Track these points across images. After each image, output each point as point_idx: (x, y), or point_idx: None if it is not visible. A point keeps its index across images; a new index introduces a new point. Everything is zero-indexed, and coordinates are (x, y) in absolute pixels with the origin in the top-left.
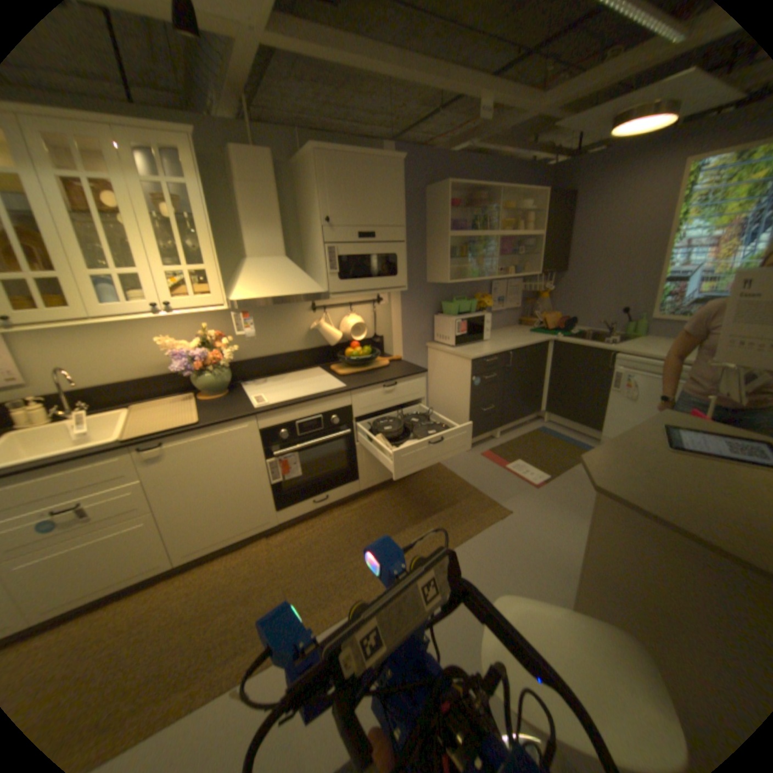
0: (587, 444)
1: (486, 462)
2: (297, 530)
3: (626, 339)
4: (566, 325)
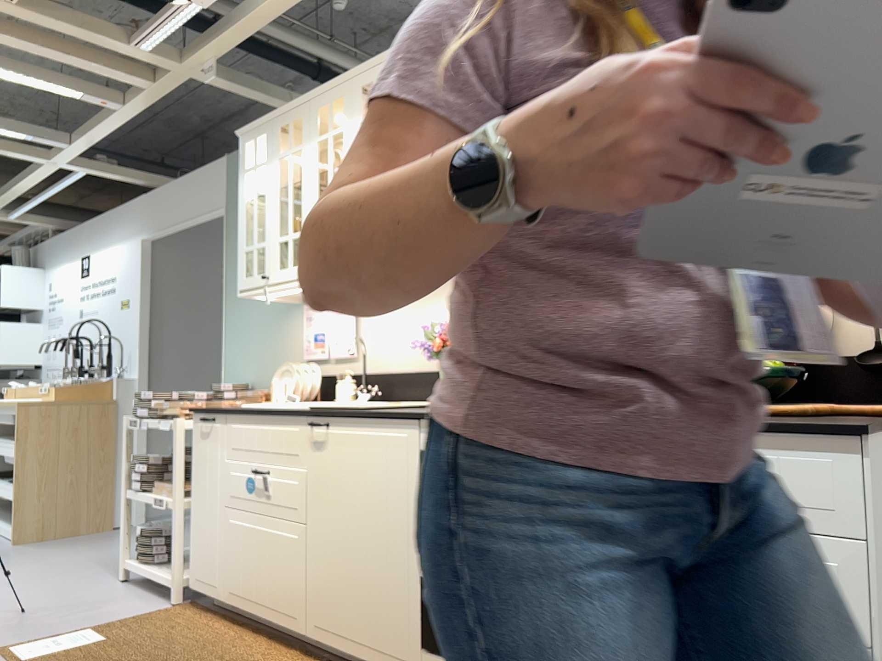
0: None
1: None
2: None
3: None
4: None
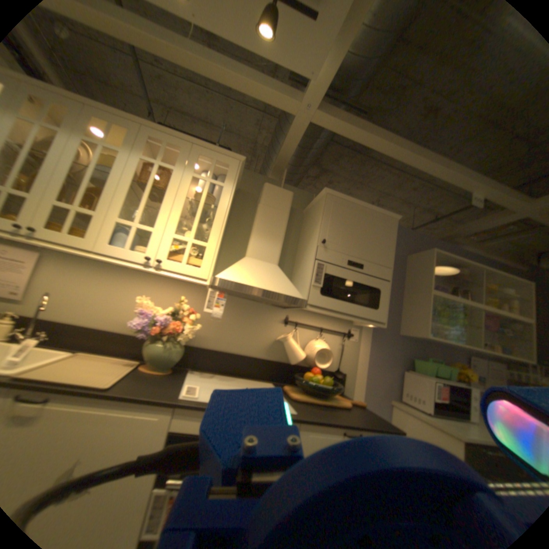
0: None
1: None
2: None
3: None
4: None
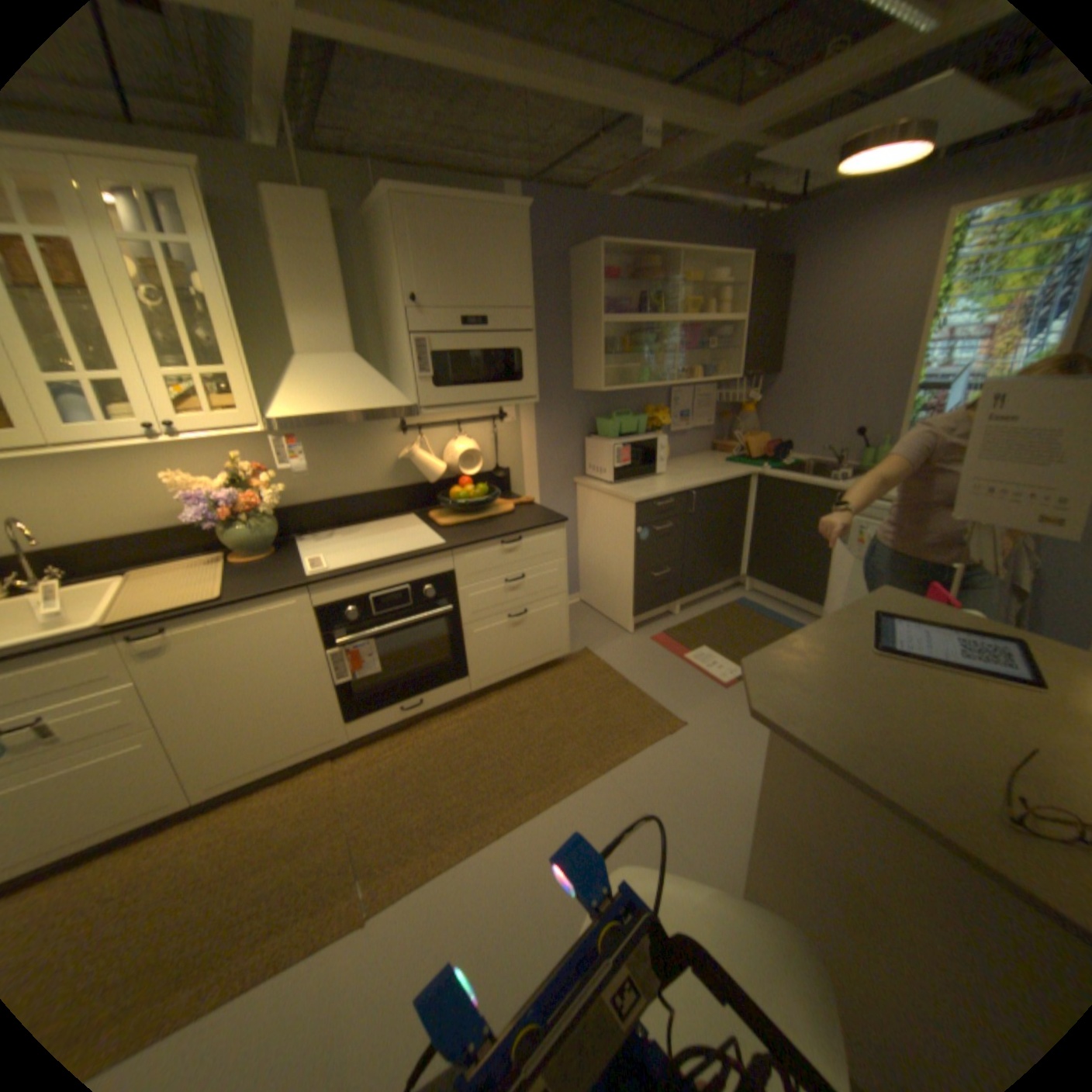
0: (802, 624)
1: (656, 650)
2: (377, 750)
3: (860, 473)
4: (778, 452)
